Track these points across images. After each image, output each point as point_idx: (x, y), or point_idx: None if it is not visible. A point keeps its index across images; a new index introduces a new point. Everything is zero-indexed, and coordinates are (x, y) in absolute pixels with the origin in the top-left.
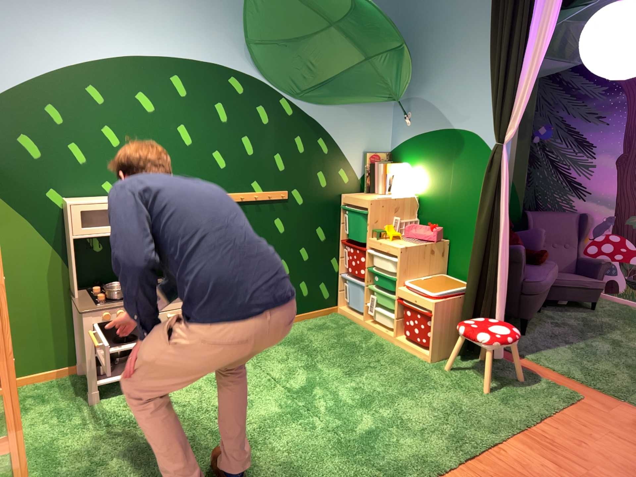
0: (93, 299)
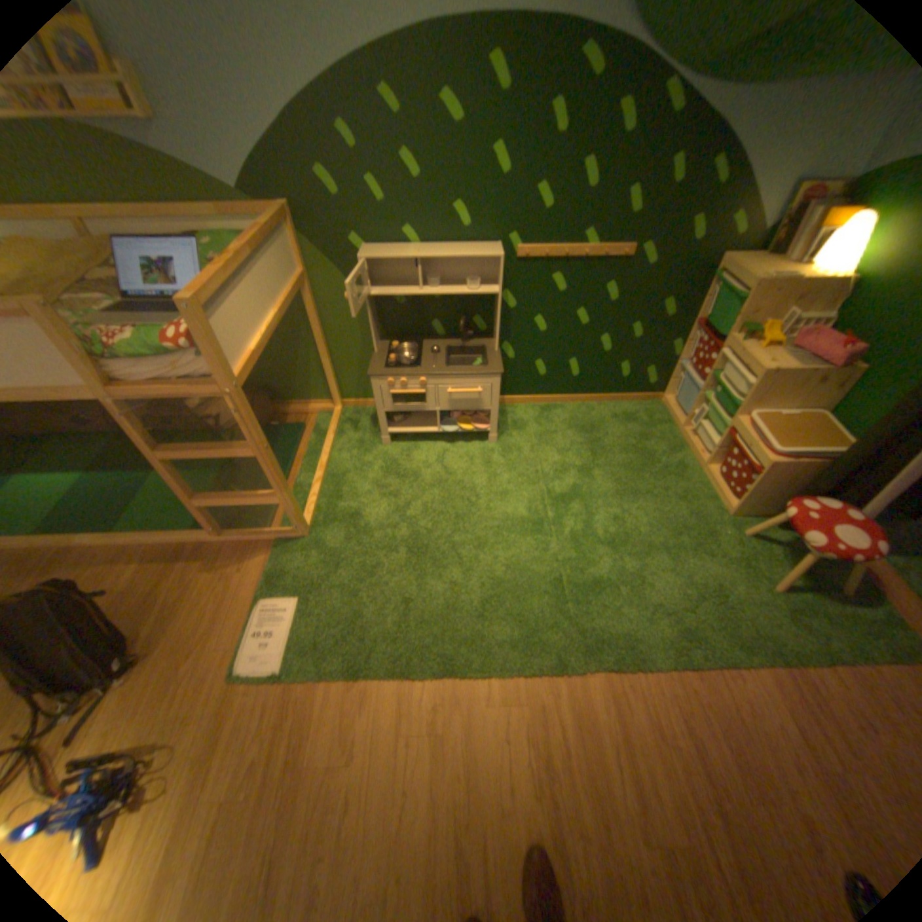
0: (388, 359)
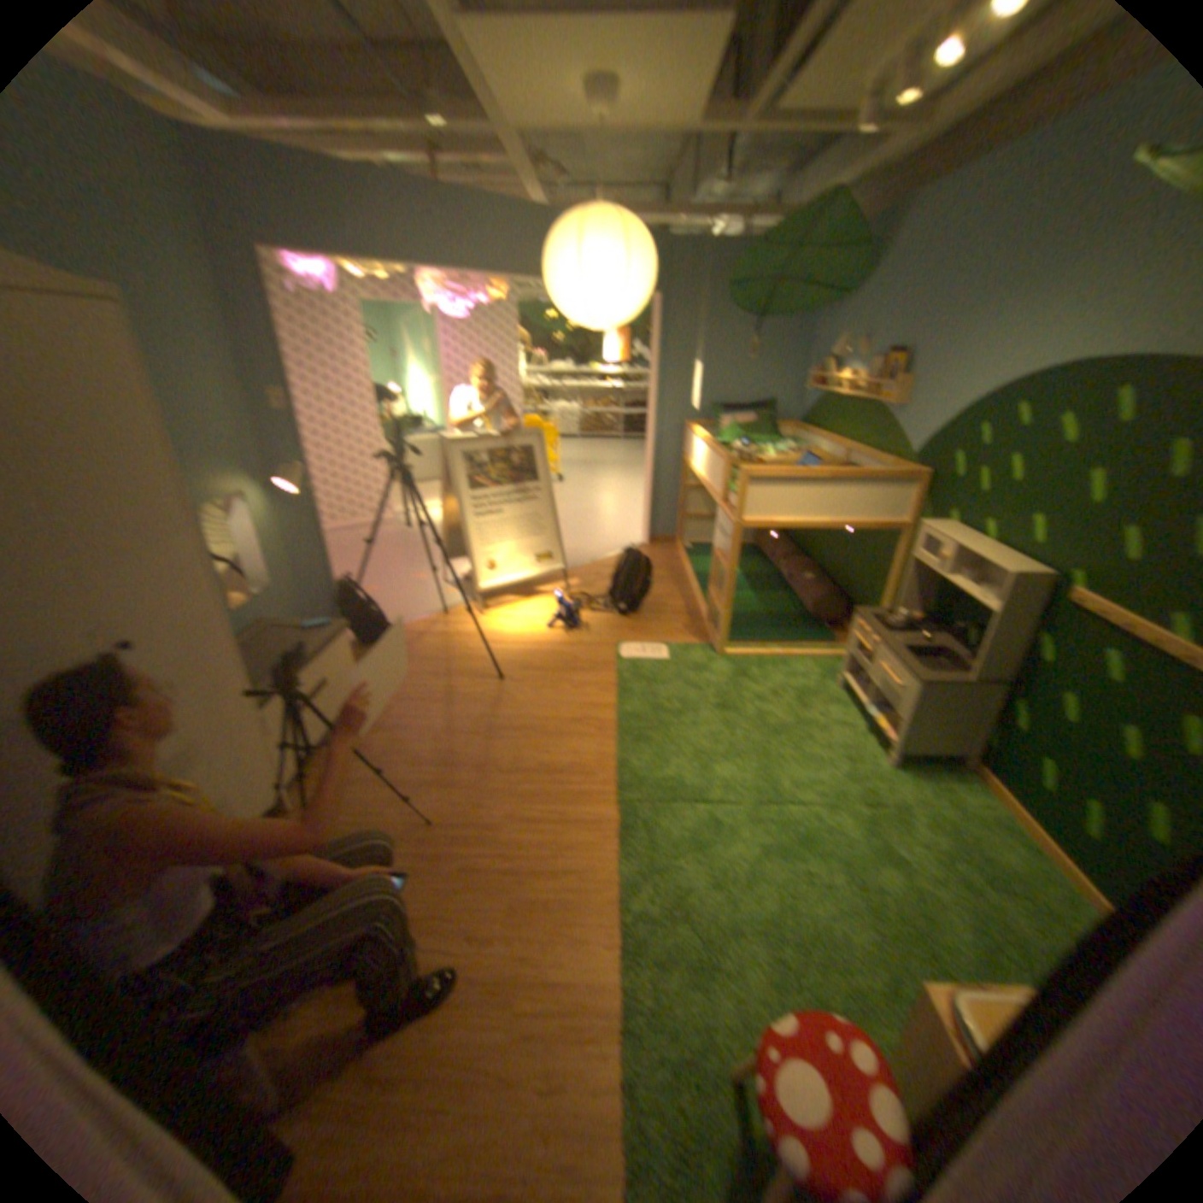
0: (891, 617)
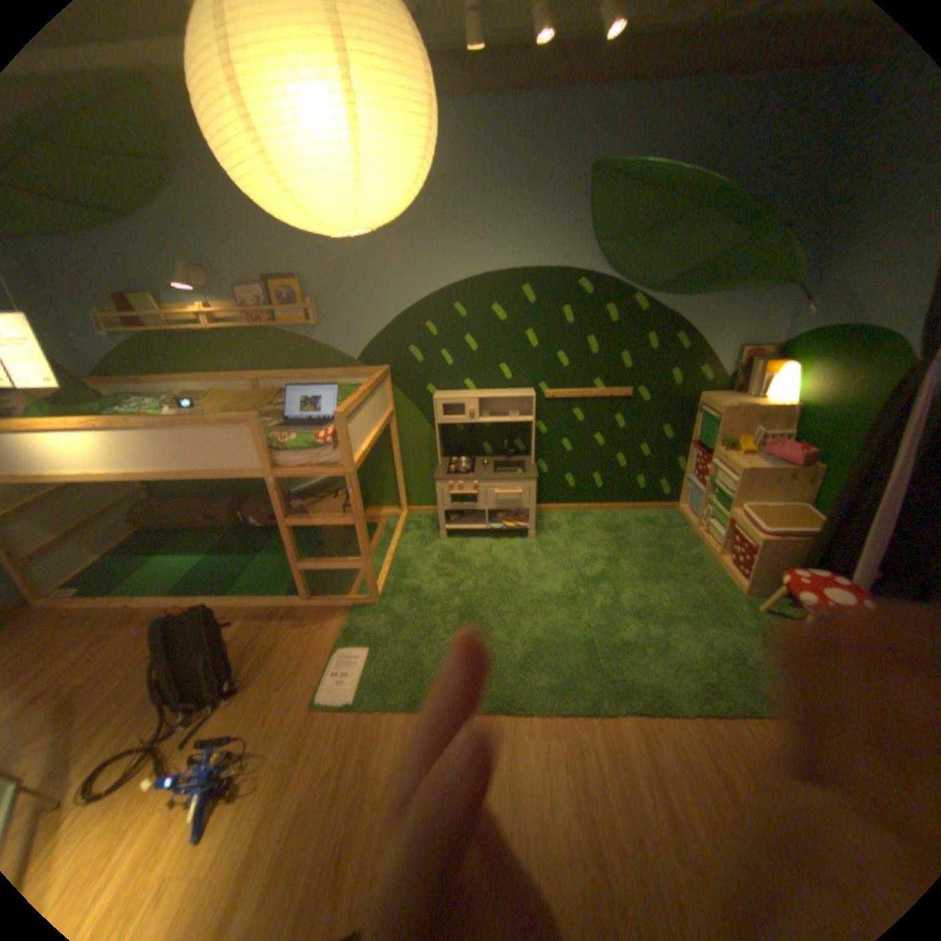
0: (448, 469)
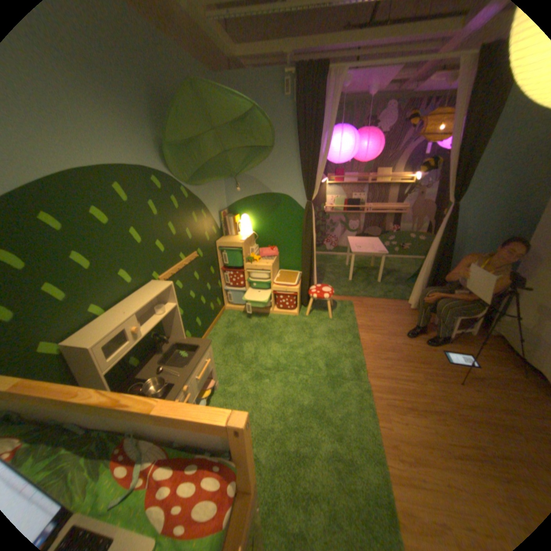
0: None
